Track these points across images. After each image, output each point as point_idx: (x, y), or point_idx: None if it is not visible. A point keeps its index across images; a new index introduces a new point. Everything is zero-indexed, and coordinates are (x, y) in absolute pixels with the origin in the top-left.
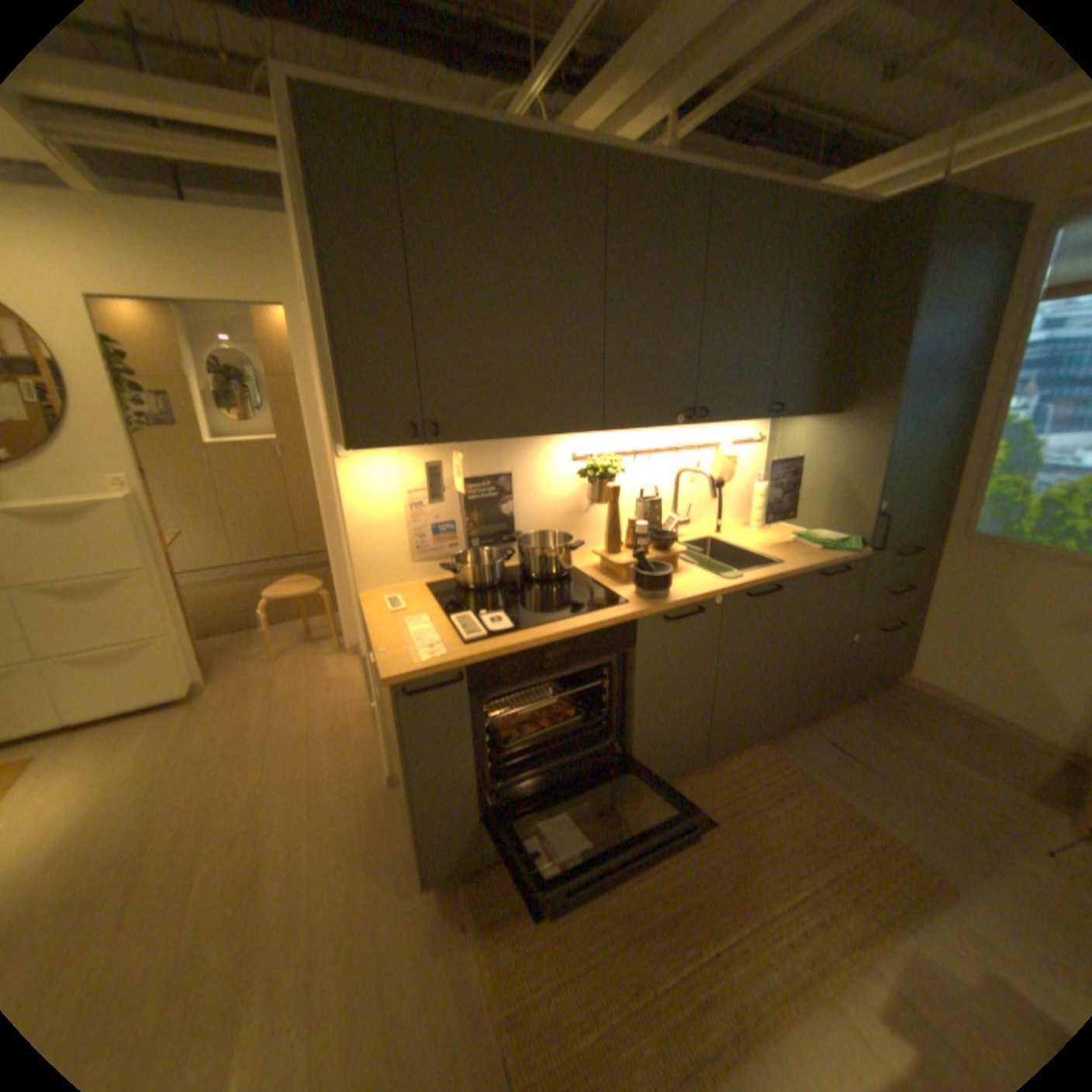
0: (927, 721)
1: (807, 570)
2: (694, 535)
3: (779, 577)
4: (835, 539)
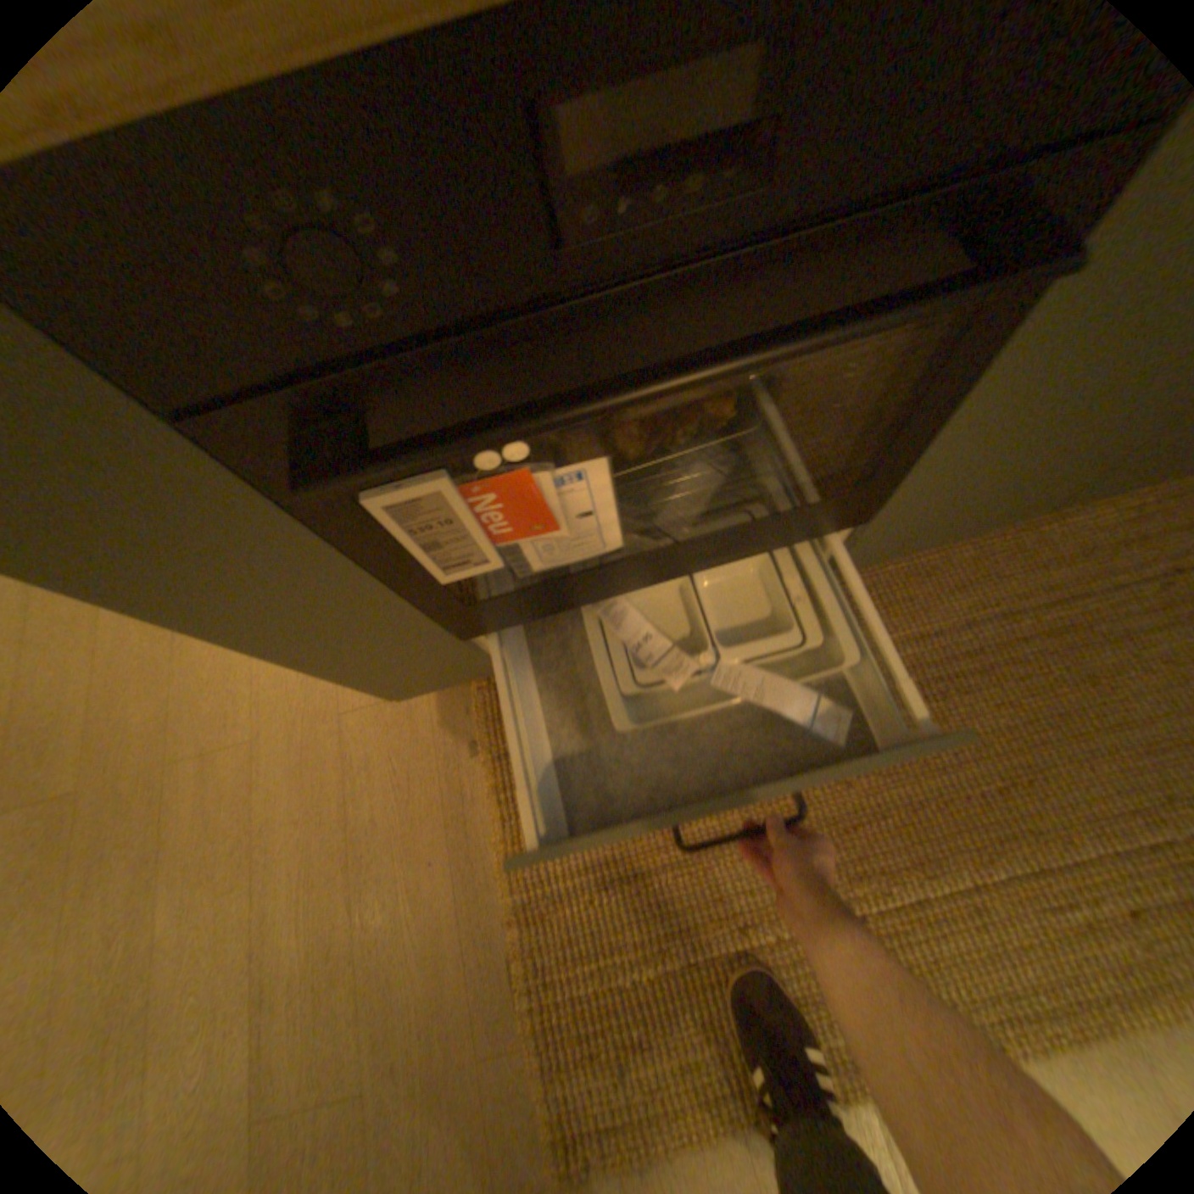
0: None
1: None
2: None
3: None
4: None
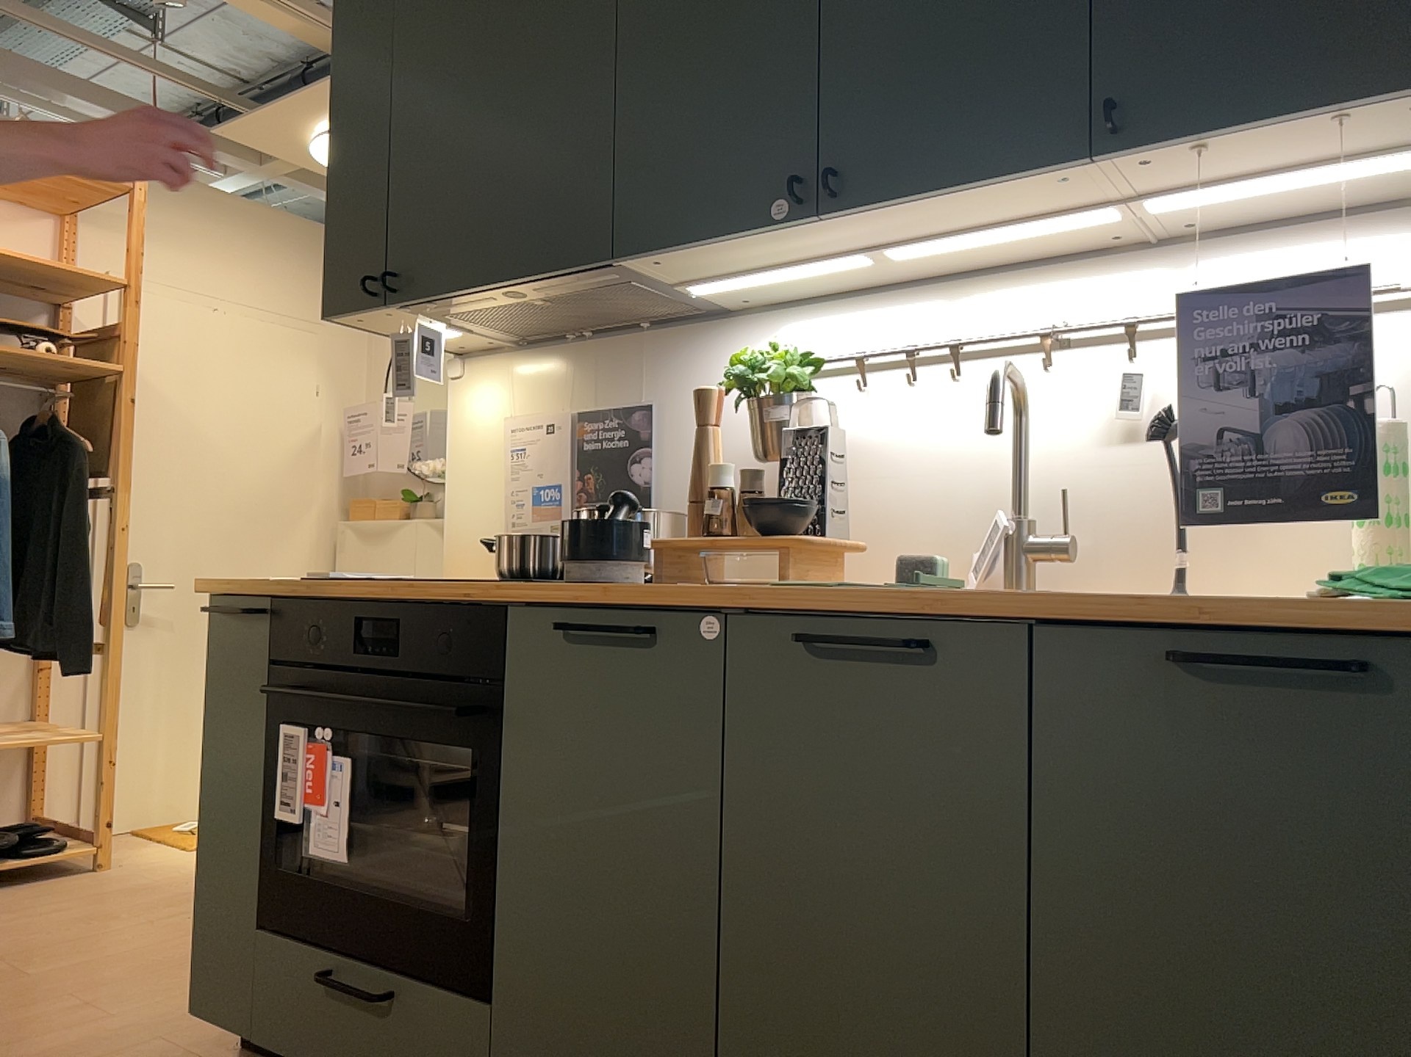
0: None
1: (1058, 607)
2: None
3: (926, 607)
4: None
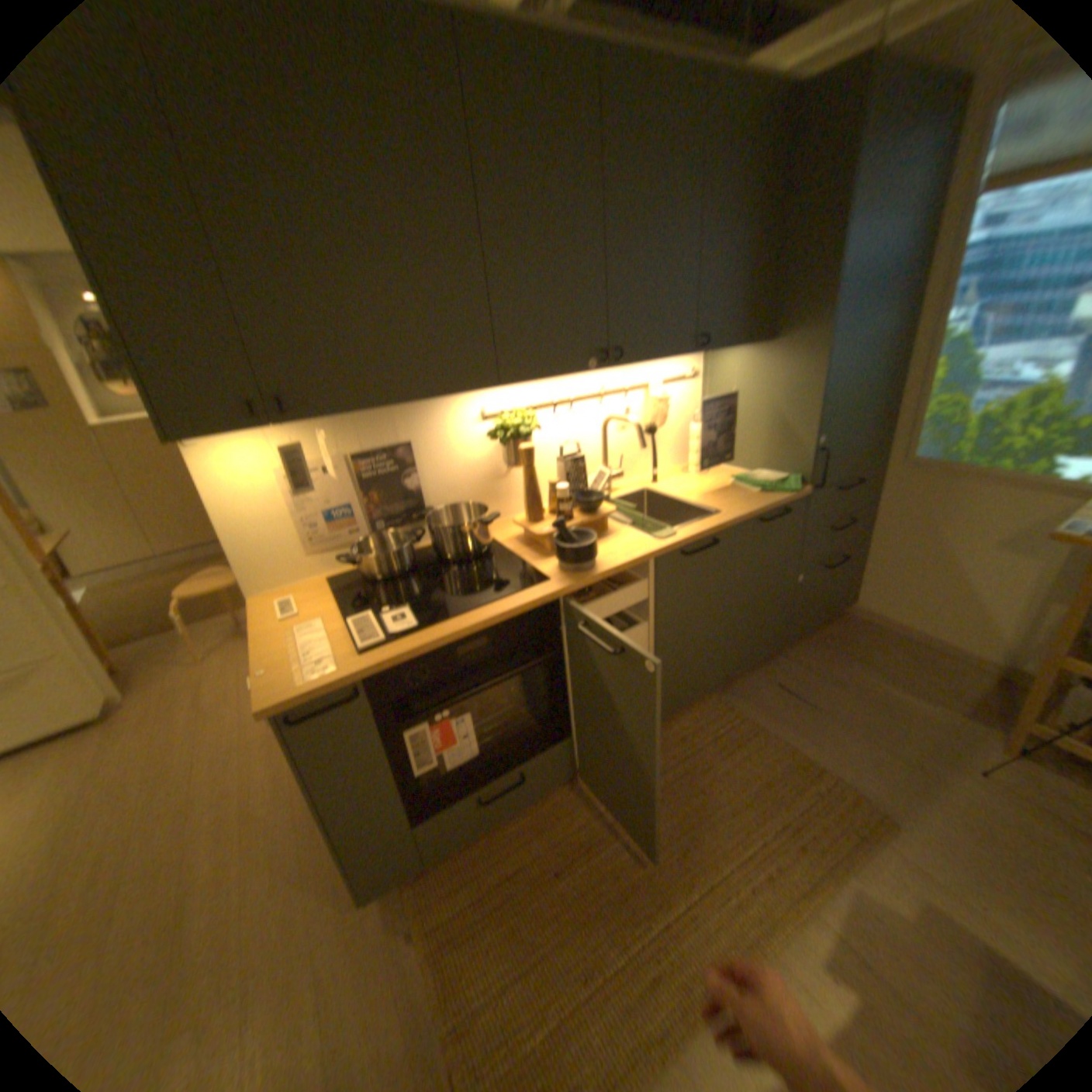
0: (871, 651)
1: (744, 518)
2: (629, 488)
3: (715, 530)
4: (773, 480)
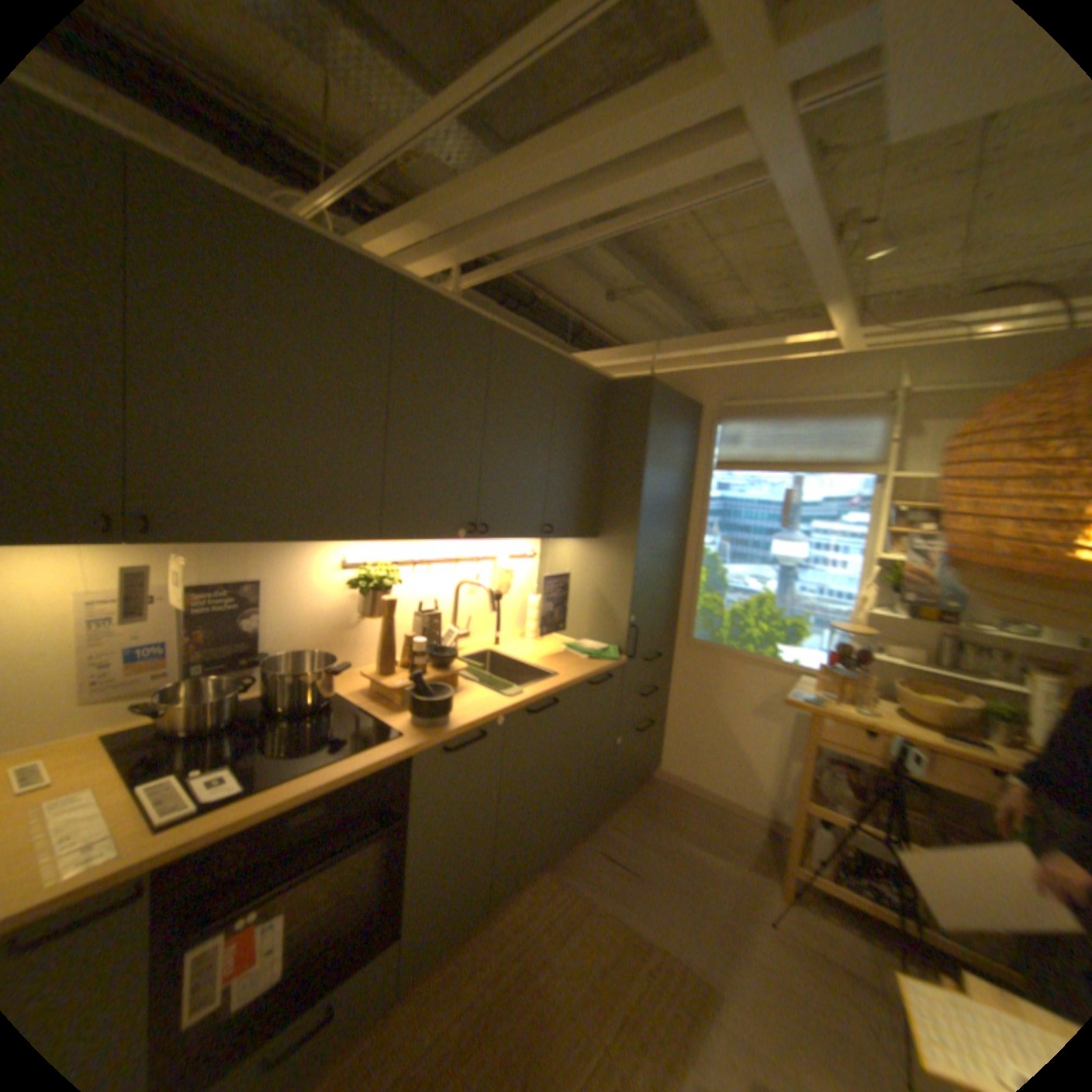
0: (676, 813)
1: (579, 681)
2: (475, 648)
3: (556, 690)
4: (599, 649)
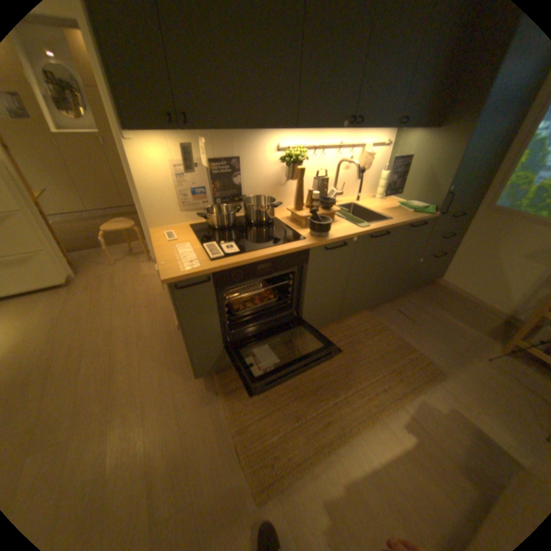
0: (445, 300)
1: (404, 223)
2: (344, 201)
3: (389, 227)
4: (421, 206)
